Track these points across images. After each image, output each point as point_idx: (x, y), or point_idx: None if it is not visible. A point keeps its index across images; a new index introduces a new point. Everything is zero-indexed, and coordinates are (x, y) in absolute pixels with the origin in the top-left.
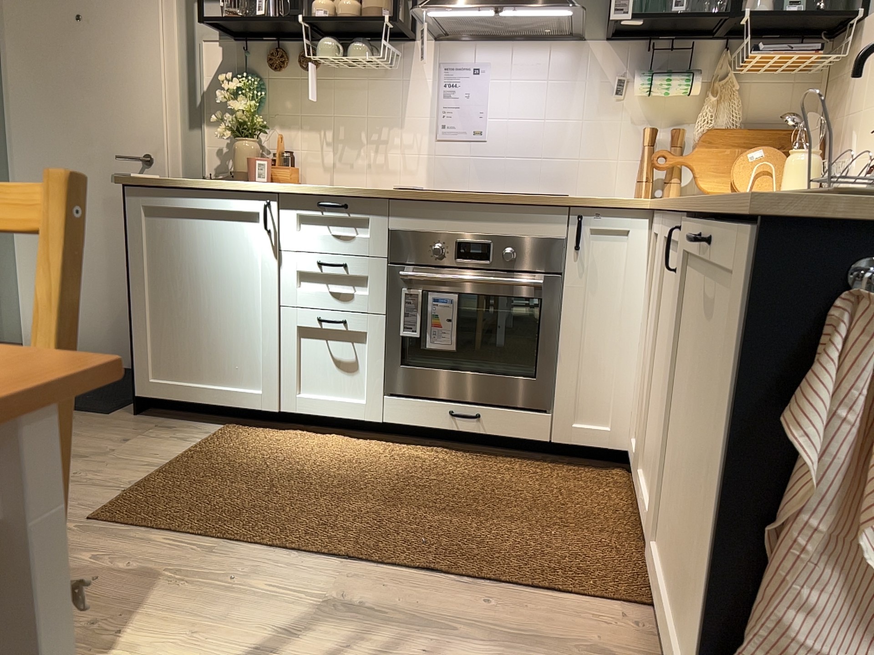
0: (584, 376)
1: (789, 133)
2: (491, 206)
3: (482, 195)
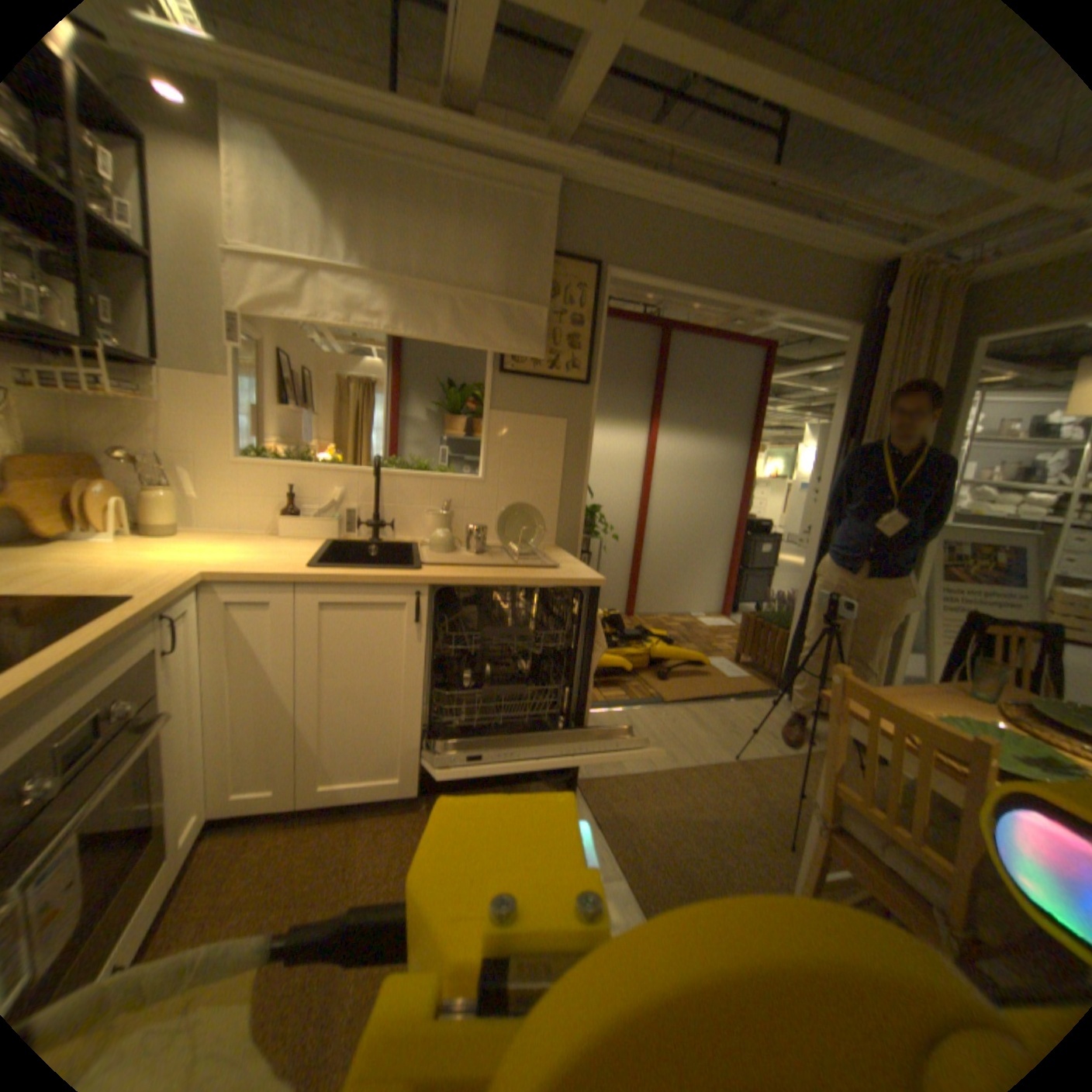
0: (176, 788)
1: (92, 458)
2: (90, 656)
3: (86, 646)
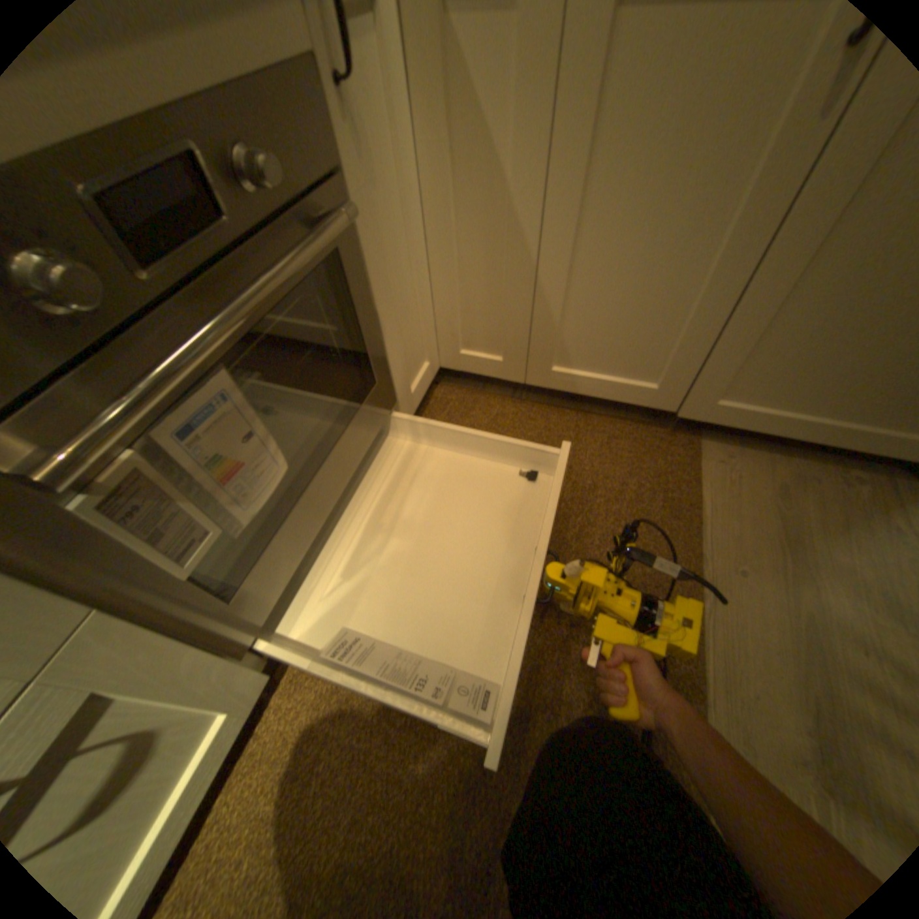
0: (394, 329)
1: None
2: None
3: None
